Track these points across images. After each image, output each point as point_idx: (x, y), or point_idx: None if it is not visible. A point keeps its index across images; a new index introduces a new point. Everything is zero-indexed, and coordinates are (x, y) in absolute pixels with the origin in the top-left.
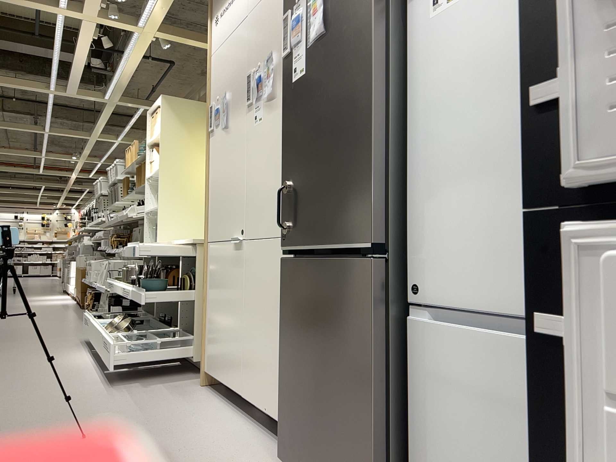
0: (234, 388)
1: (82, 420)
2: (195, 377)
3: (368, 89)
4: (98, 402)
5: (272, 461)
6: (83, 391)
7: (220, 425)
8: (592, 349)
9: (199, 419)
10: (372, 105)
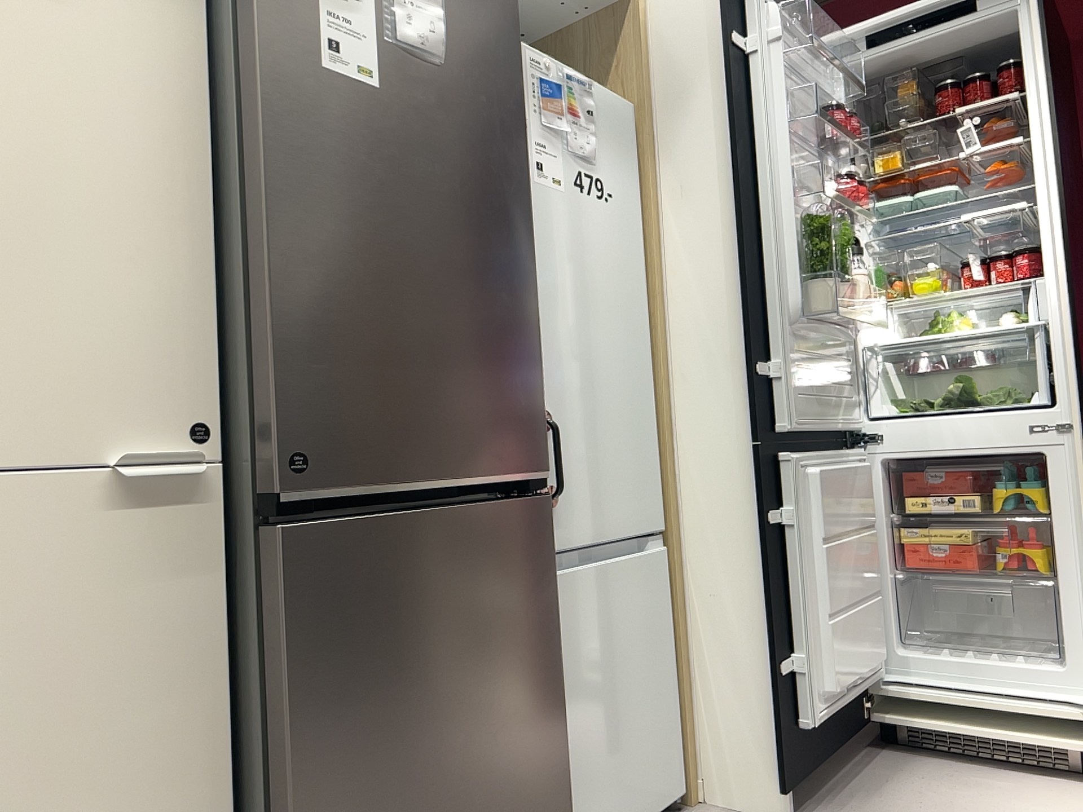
0: None
1: None
2: None
3: (526, 234)
4: None
5: None
6: None
7: None
8: (799, 516)
9: None
10: (532, 262)
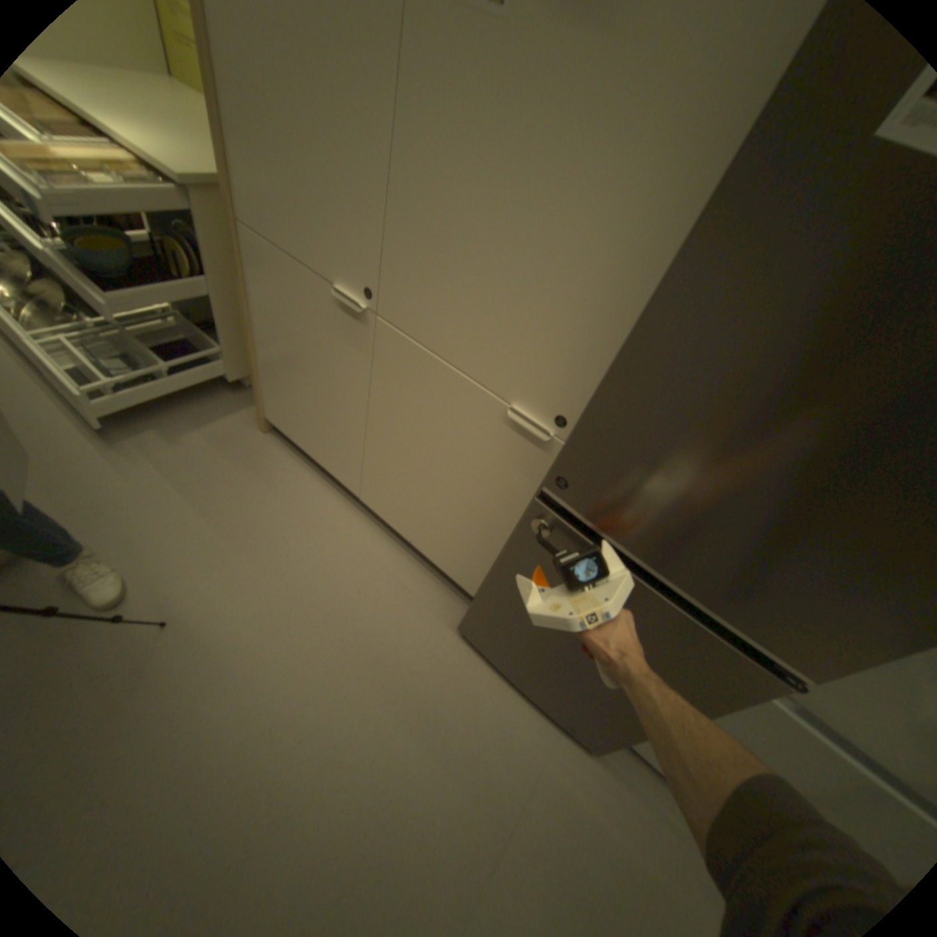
0: (342, 478)
1: (125, 564)
2: (241, 402)
3: None
4: (117, 500)
5: (441, 612)
6: (65, 468)
7: (343, 539)
8: None
9: (307, 526)
10: None
